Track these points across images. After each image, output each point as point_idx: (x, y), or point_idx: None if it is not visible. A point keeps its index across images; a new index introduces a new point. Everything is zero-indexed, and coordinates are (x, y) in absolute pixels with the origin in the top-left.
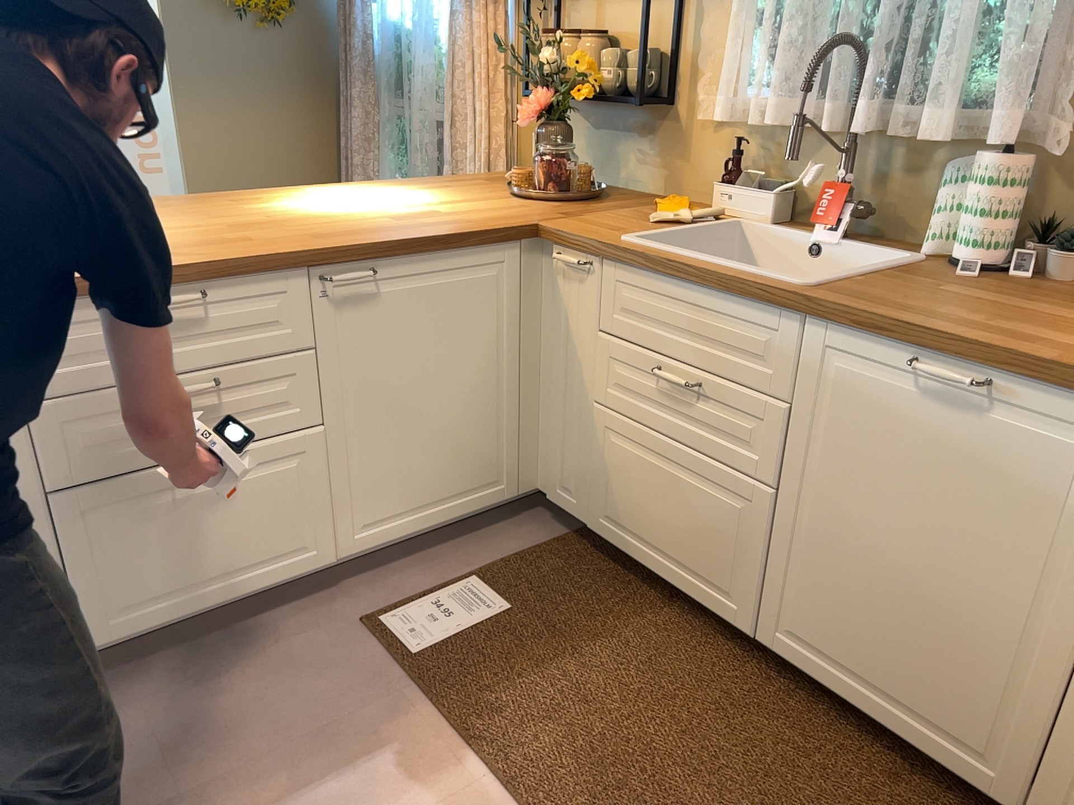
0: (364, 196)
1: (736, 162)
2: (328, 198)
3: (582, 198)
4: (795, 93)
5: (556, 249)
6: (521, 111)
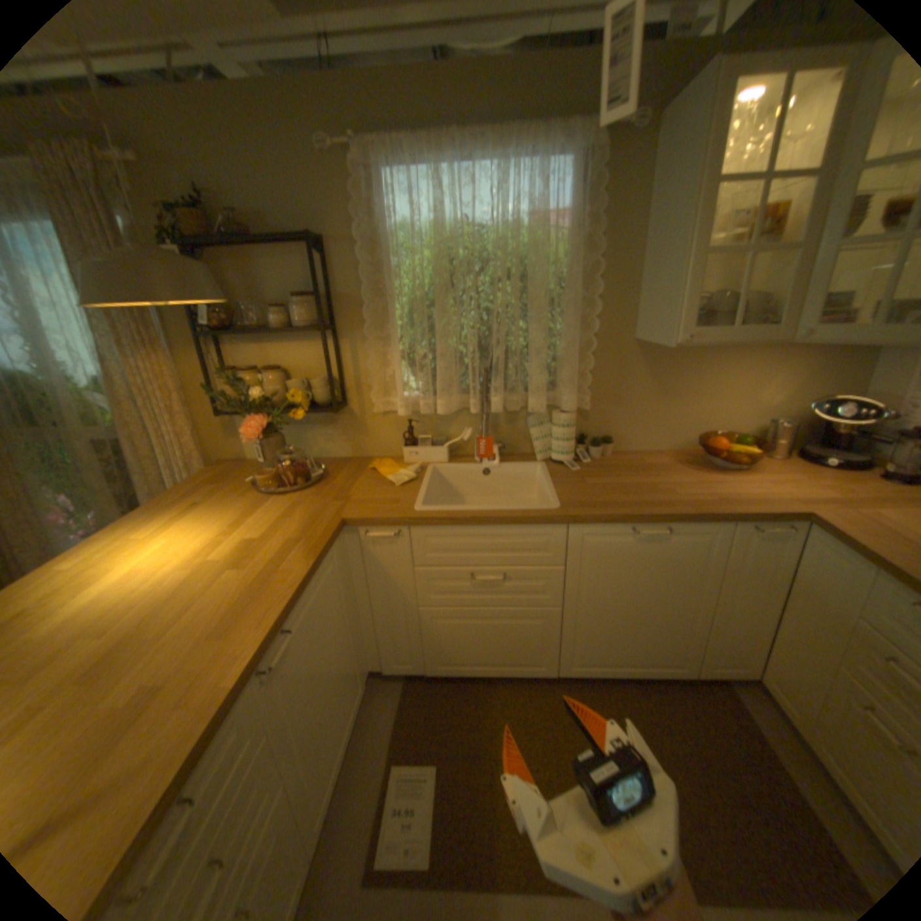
0: (144, 550)
1: (411, 432)
2: (109, 570)
3: (319, 478)
4: (451, 394)
5: (362, 528)
6: (241, 431)
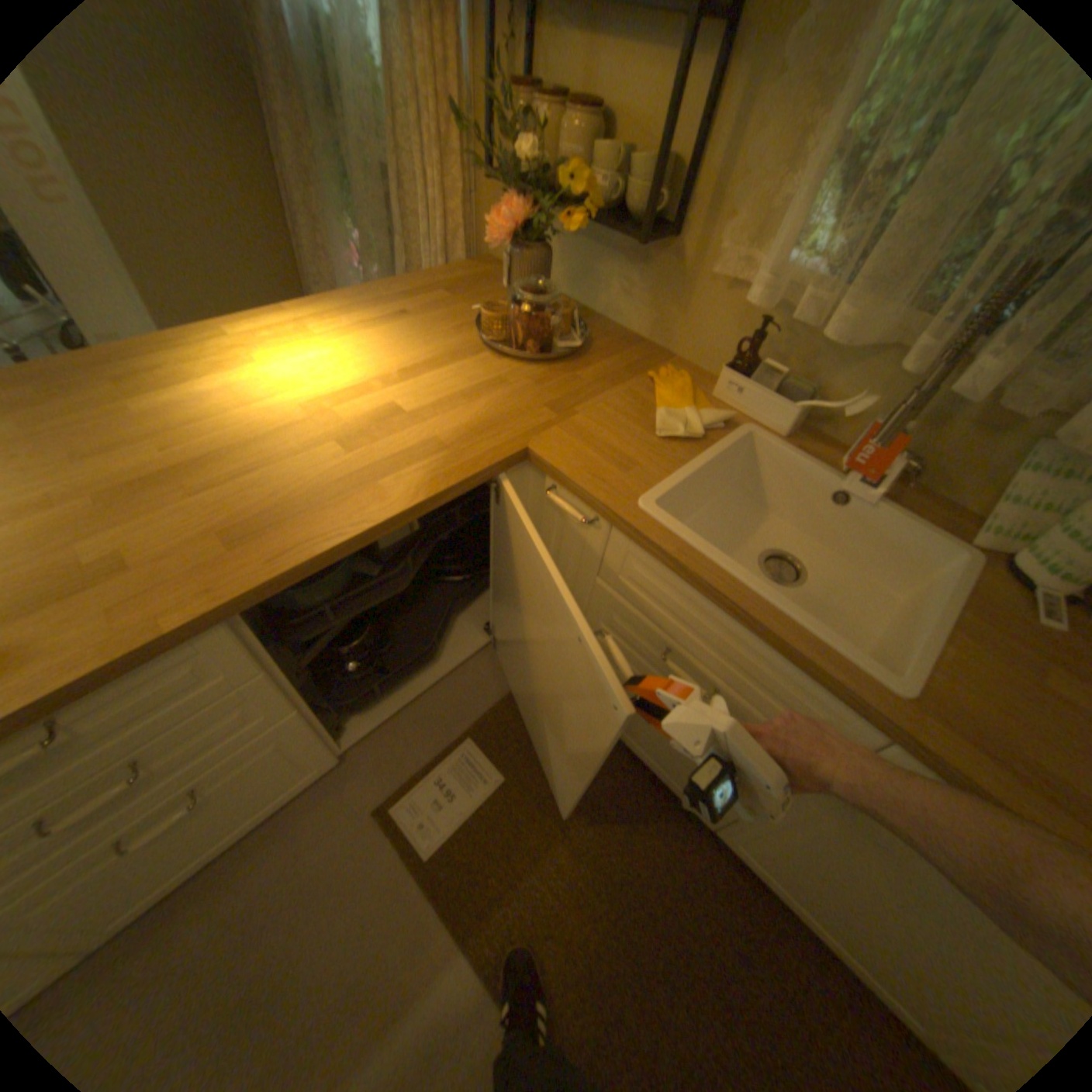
0: (301, 353)
1: (757, 344)
2: (252, 361)
3: (566, 355)
4: (890, 300)
5: (550, 479)
6: (491, 219)
